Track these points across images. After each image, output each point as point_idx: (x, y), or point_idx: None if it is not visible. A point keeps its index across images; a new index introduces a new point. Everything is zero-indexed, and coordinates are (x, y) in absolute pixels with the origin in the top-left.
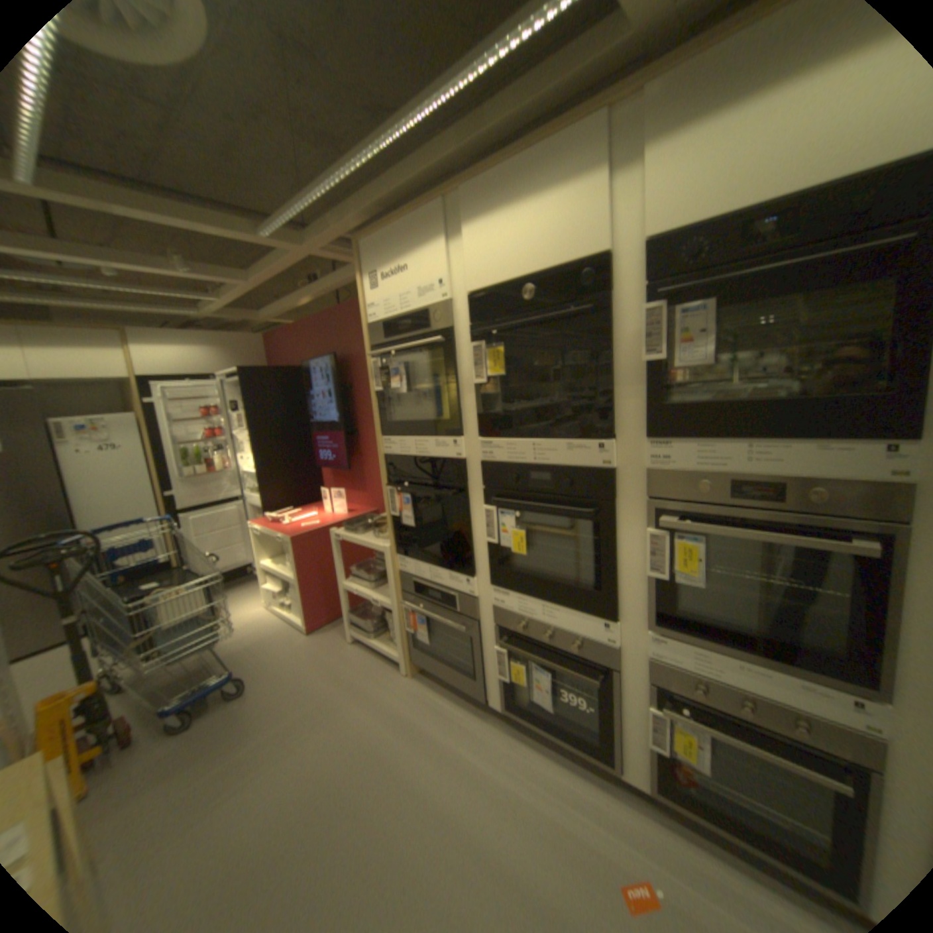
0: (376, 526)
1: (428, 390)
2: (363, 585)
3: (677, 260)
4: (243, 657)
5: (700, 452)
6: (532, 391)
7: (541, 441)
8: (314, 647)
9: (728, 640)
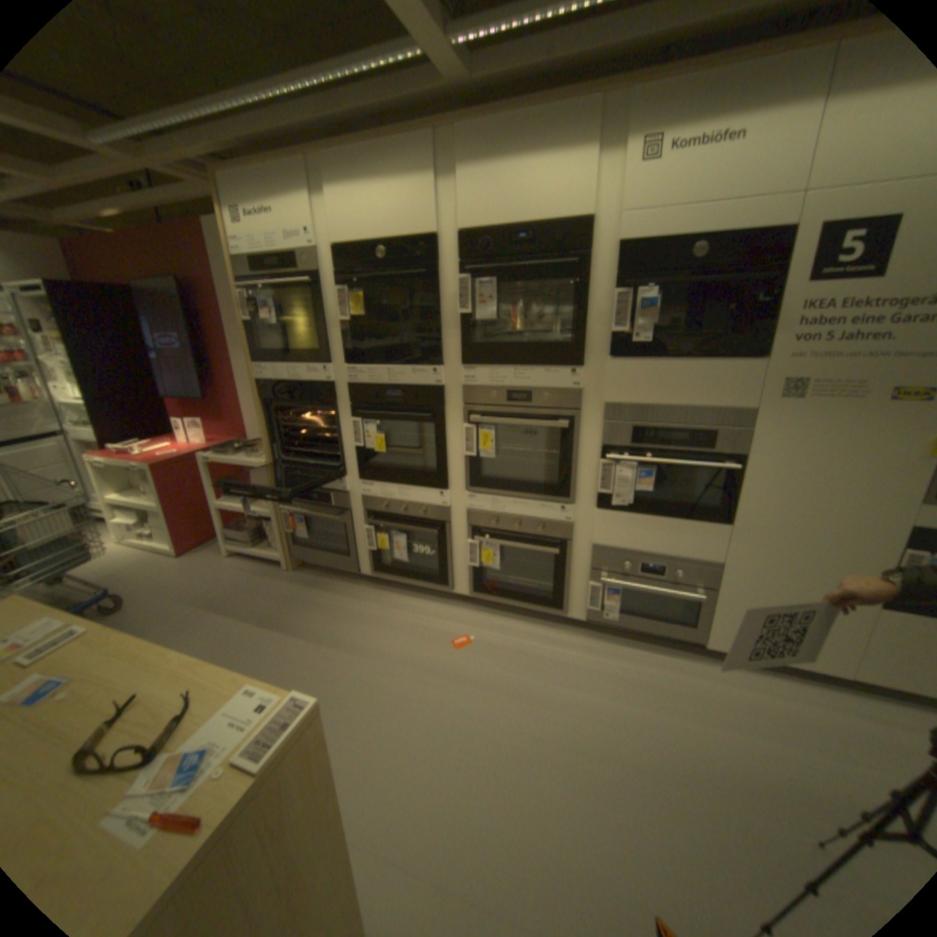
0: (245, 450)
1: (297, 325)
2: (237, 503)
3: (475, 252)
4: (107, 584)
5: (490, 376)
6: (385, 331)
7: (394, 369)
8: (187, 565)
9: (506, 488)
